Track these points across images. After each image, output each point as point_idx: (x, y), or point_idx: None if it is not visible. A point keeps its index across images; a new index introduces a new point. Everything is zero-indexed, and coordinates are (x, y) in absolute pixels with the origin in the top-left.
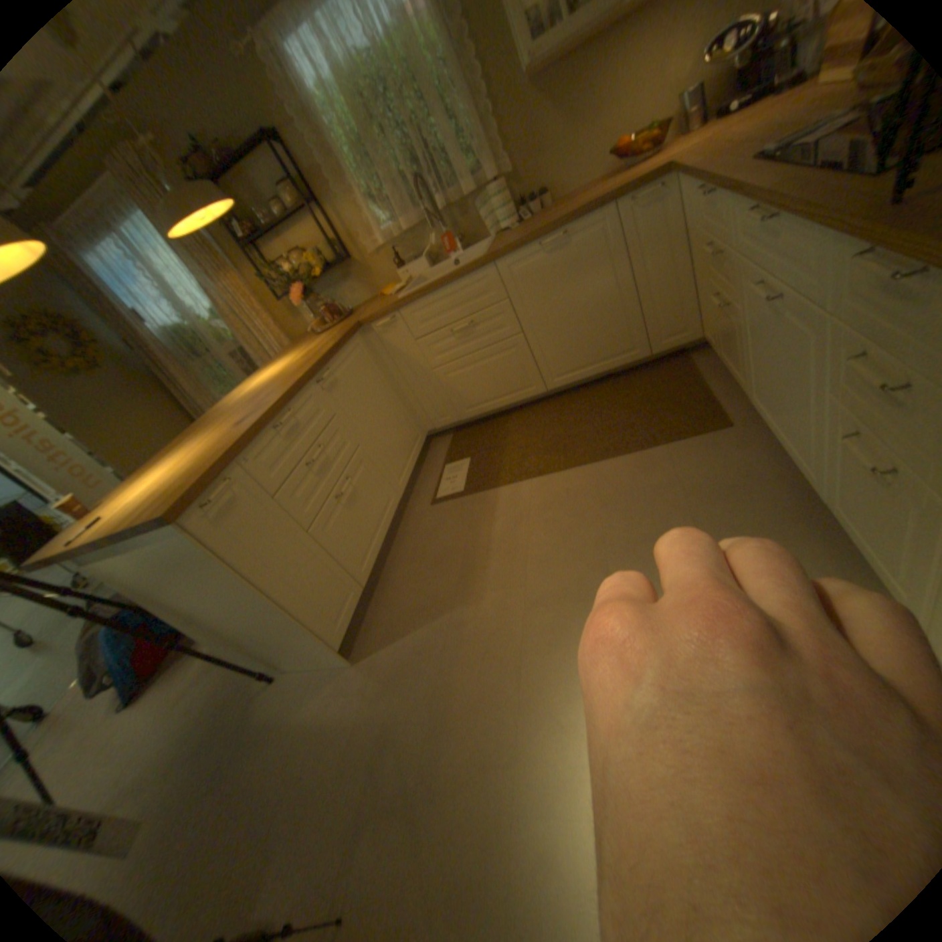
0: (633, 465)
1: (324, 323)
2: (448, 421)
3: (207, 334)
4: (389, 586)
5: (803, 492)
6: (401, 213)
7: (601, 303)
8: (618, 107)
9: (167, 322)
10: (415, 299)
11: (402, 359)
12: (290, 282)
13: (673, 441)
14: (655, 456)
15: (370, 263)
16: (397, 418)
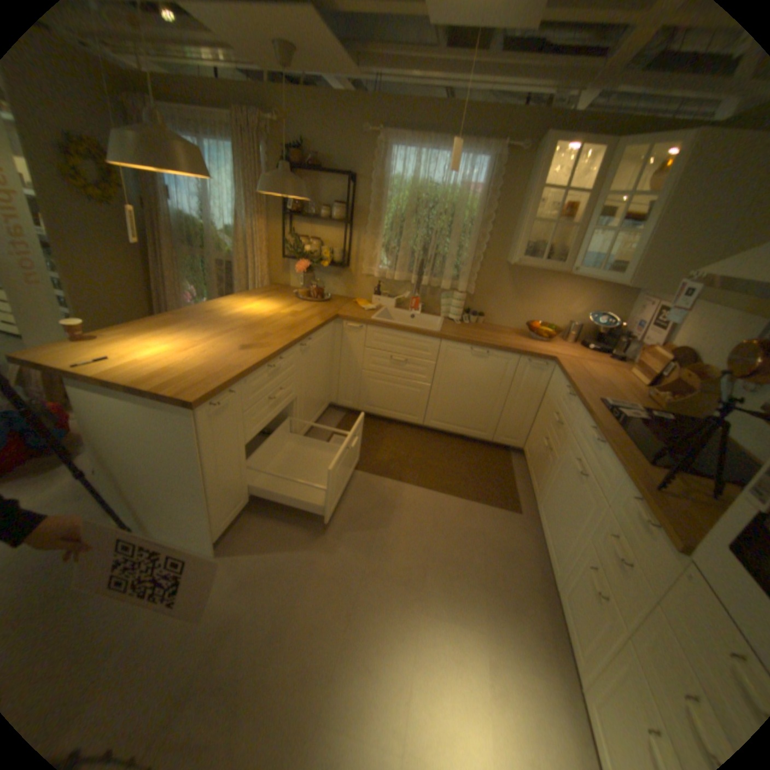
0: (458, 508)
1: (308, 295)
2: (348, 405)
3: (211, 240)
4: (263, 507)
5: (545, 578)
6: (398, 271)
7: (482, 399)
8: (540, 305)
9: (185, 212)
10: (382, 328)
11: (347, 352)
12: (302, 257)
13: (486, 505)
14: (473, 510)
15: (358, 279)
16: (322, 387)
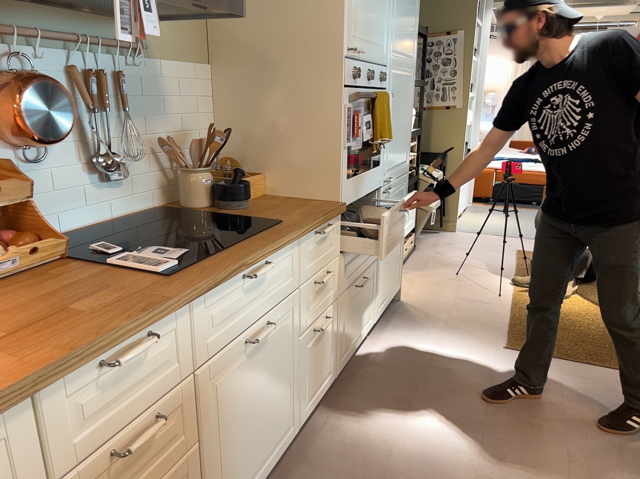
0: None
1: None
2: None
3: None
4: None
5: (281, 477)
6: None
7: None
8: None
9: None
10: None
11: None
12: None
13: None
14: None
15: None
16: None
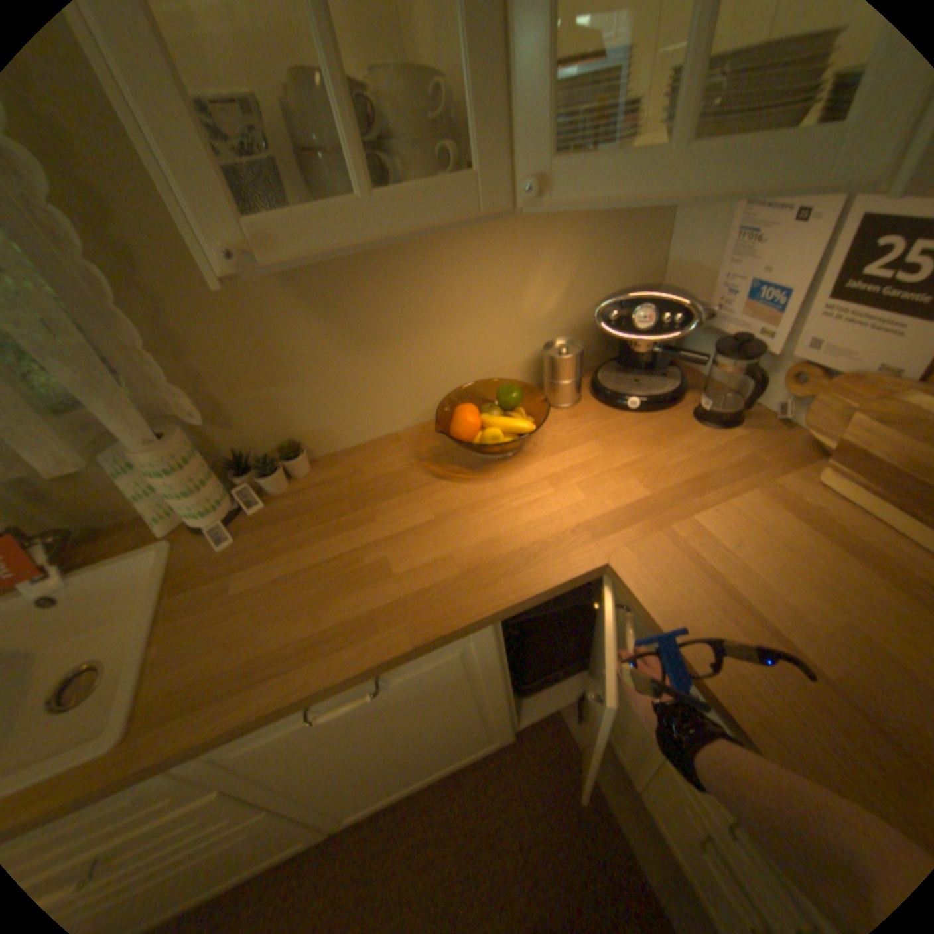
0: None
1: None
2: None
3: None
4: None
5: None
6: None
7: (441, 731)
8: (441, 335)
9: None
10: None
11: None
12: None
13: None
14: None
15: None
16: None
